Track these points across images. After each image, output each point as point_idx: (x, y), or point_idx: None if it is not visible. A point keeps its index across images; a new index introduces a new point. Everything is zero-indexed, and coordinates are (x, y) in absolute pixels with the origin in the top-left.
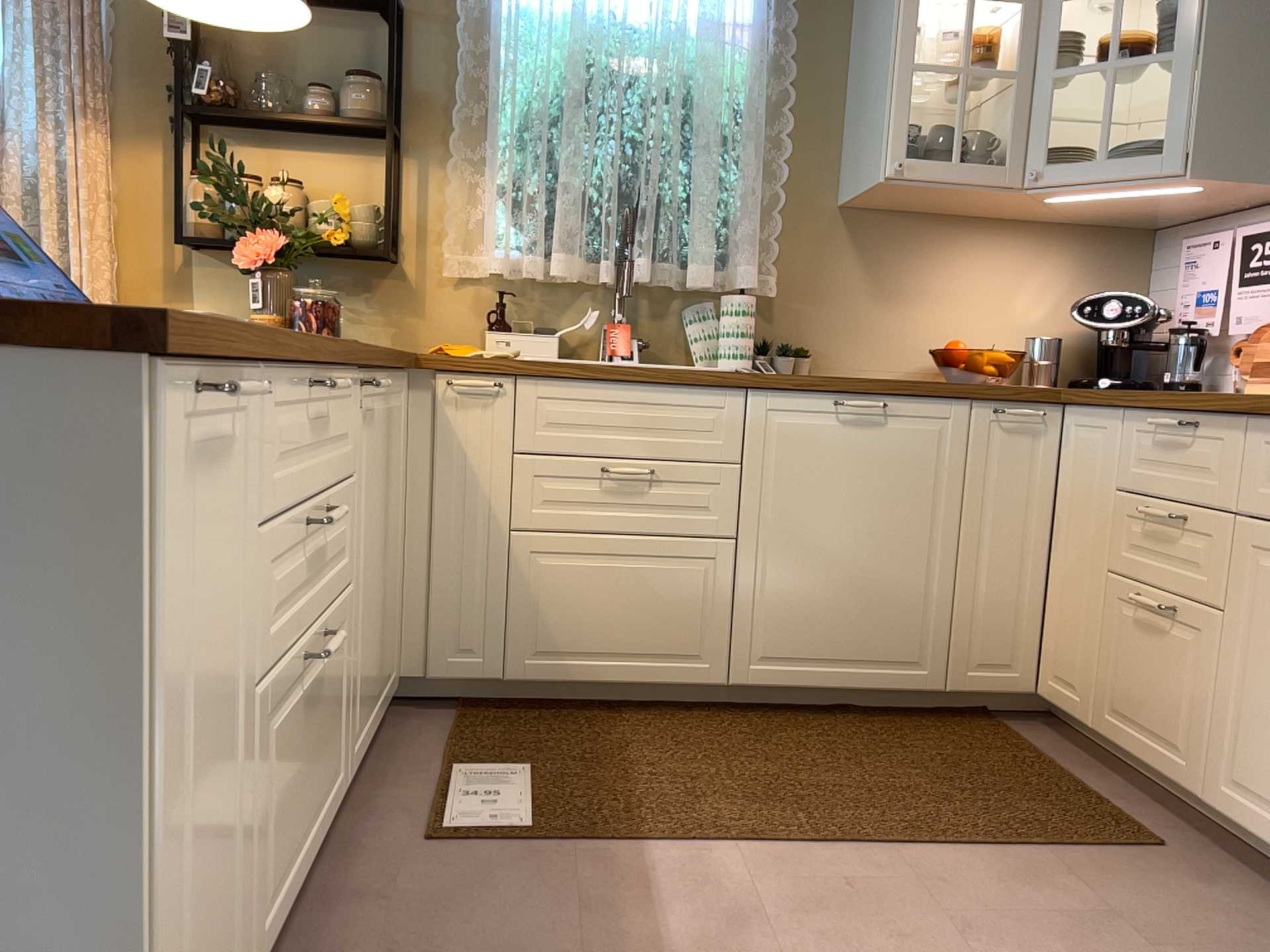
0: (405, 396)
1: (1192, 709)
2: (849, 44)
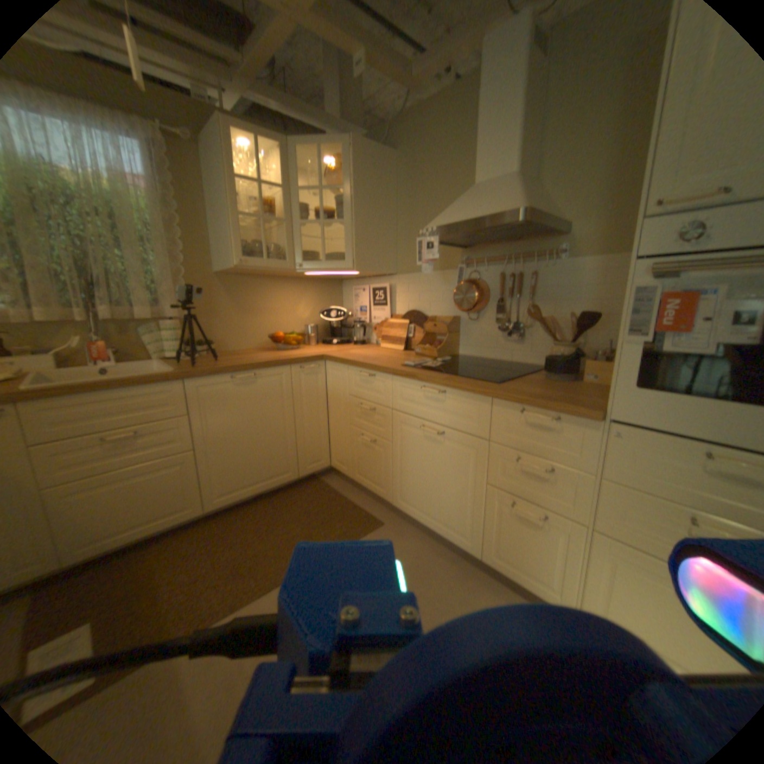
0: None
1: (384, 474)
2: (201, 194)
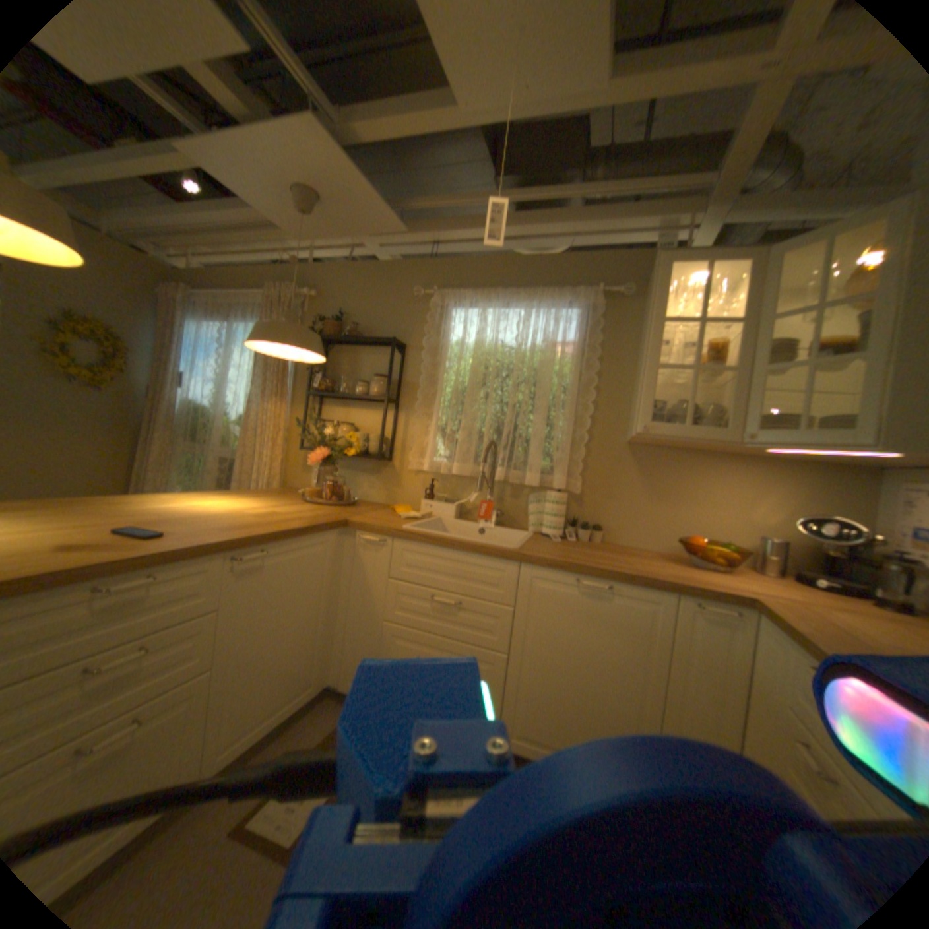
0: (342, 541)
1: None
2: (639, 350)
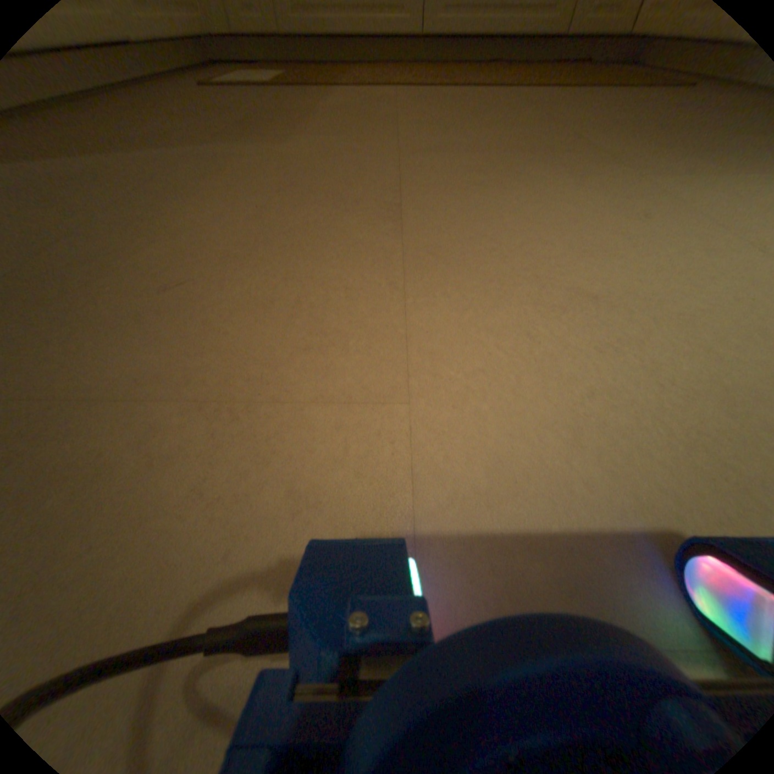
0: None
1: None
2: None
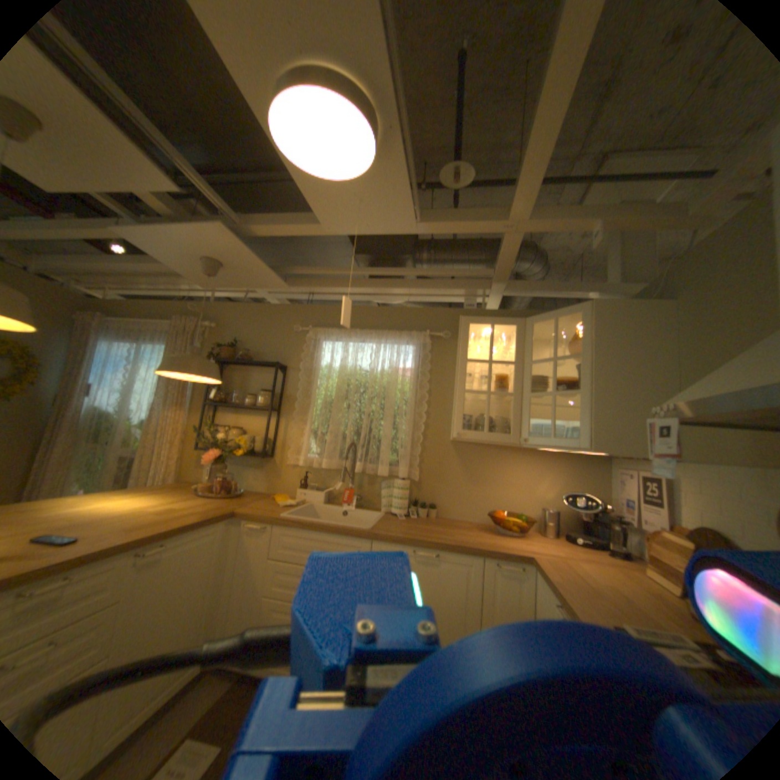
0: (229, 530)
1: None
2: (454, 376)
